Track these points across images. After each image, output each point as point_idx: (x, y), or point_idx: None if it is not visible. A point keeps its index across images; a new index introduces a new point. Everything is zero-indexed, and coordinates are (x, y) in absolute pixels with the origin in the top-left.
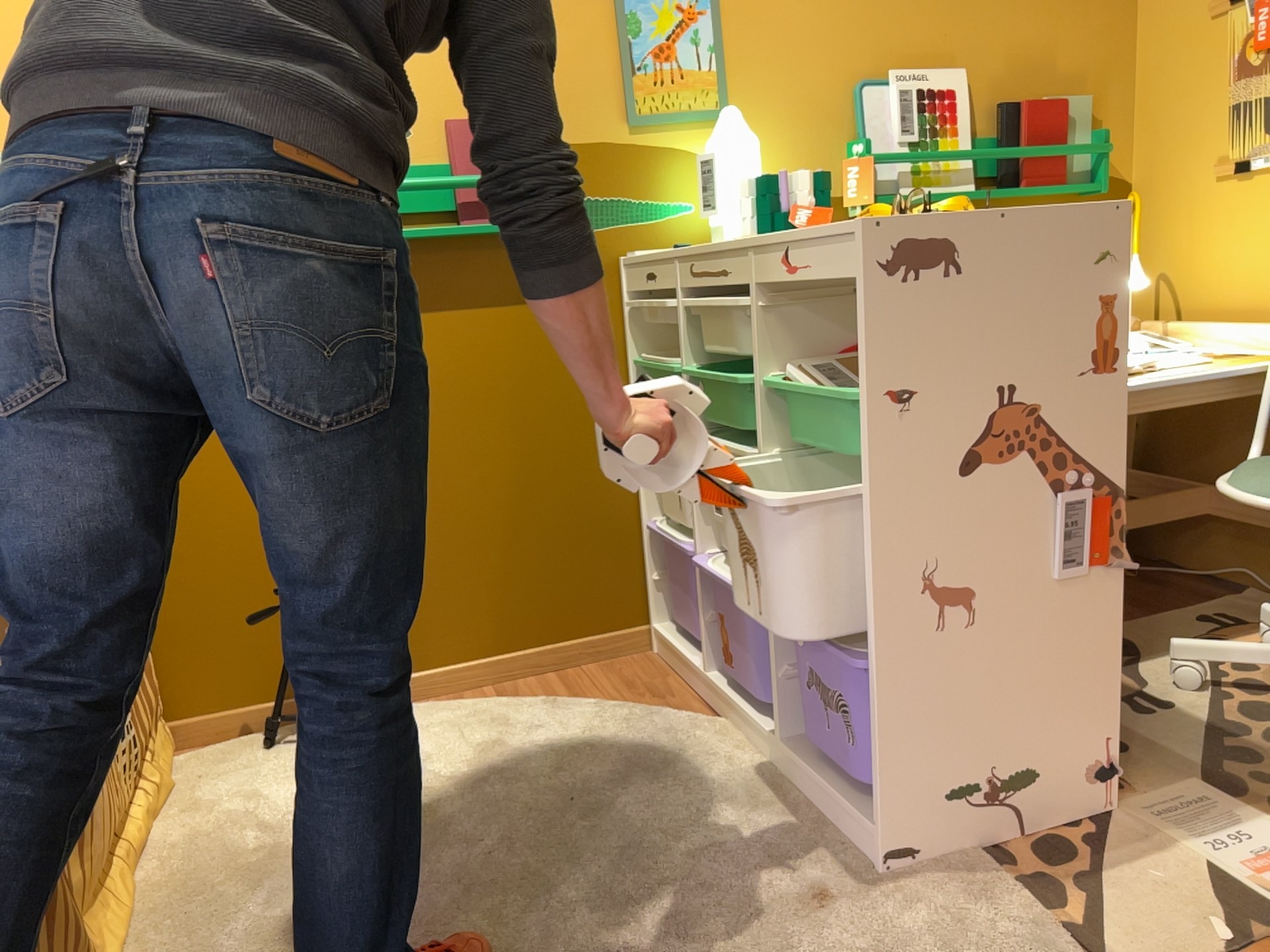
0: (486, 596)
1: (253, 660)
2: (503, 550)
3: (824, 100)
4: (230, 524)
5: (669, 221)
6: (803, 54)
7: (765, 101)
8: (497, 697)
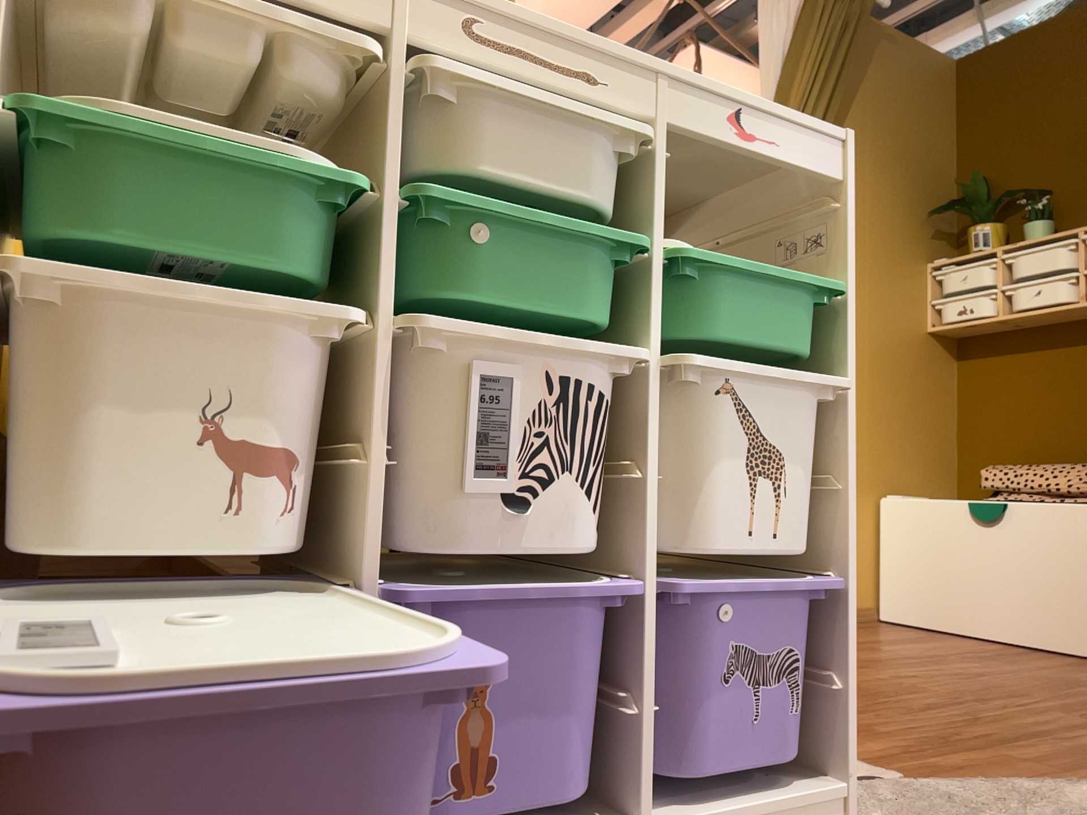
0: None
1: None
2: None
3: None
4: None
5: None
6: None
7: None
8: None
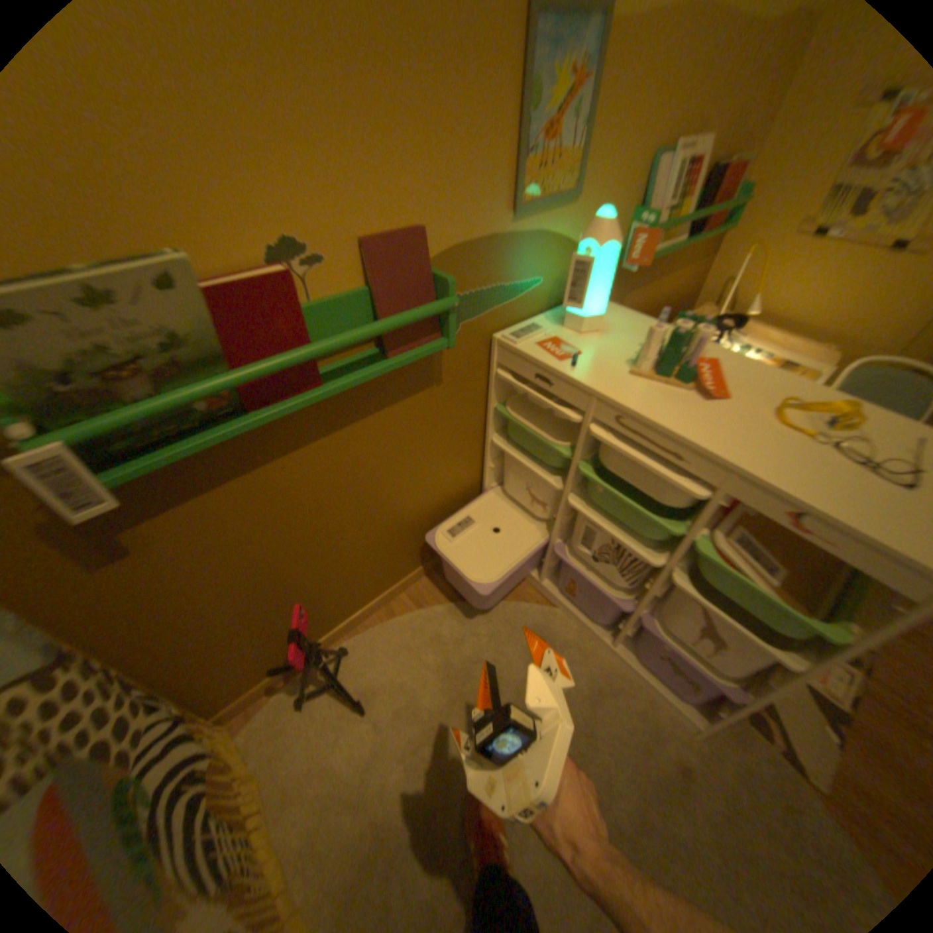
0: (399, 558)
1: (263, 661)
2: (409, 534)
3: (636, 168)
4: (223, 619)
5: (525, 296)
6: (638, 122)
7: (604, 174)
8: (414, 604)
